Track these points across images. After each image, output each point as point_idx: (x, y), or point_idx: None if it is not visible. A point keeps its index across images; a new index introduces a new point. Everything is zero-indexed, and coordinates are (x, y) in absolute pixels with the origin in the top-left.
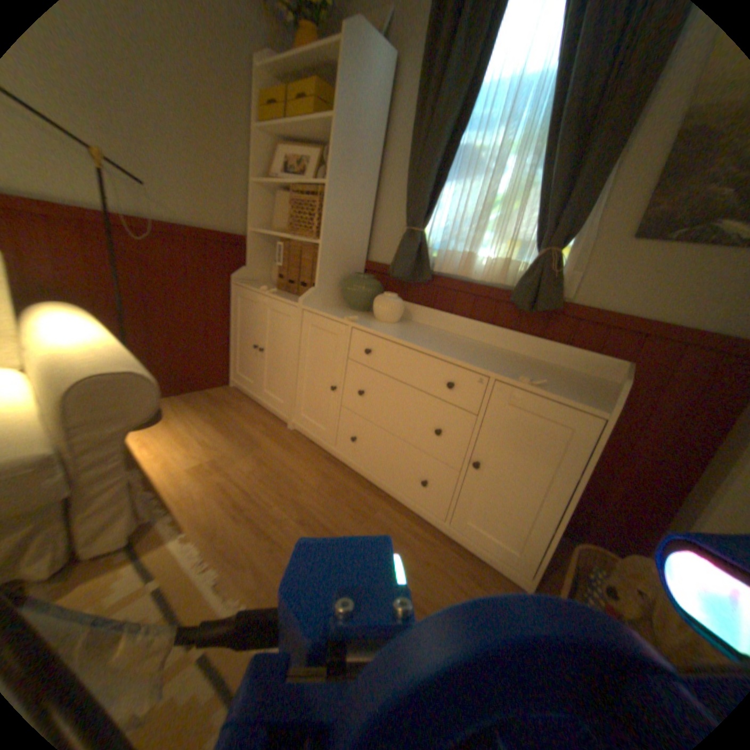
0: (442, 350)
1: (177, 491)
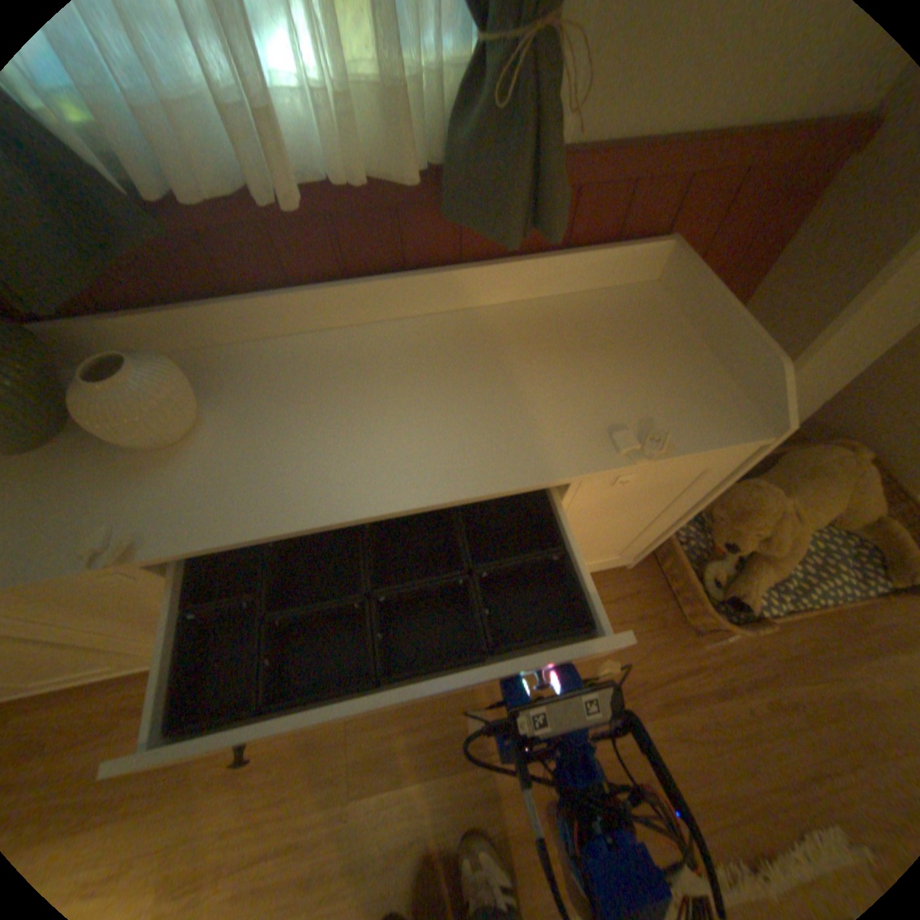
0: (421, 461)
1: None
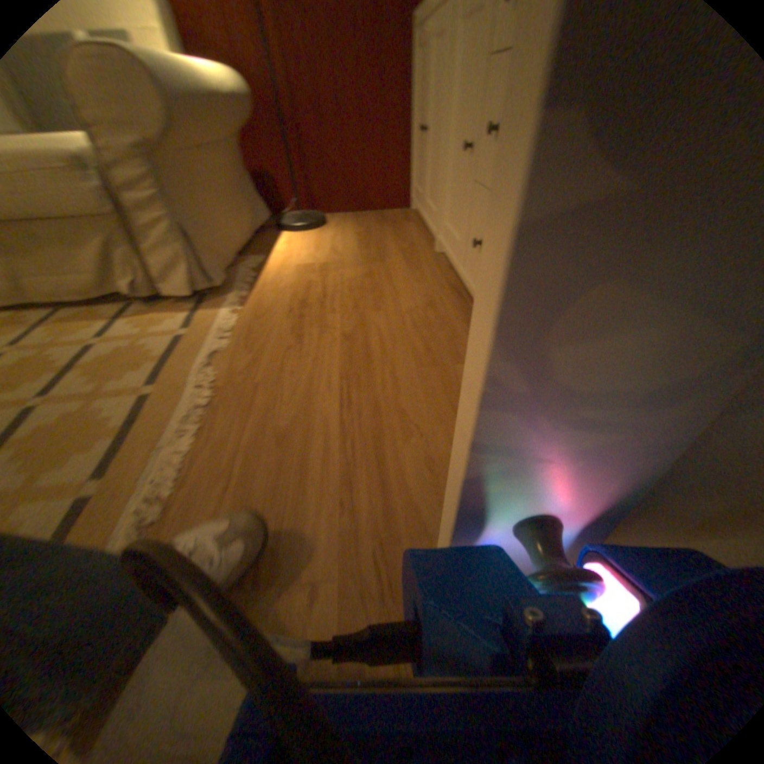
0: None
1: (276, 277)
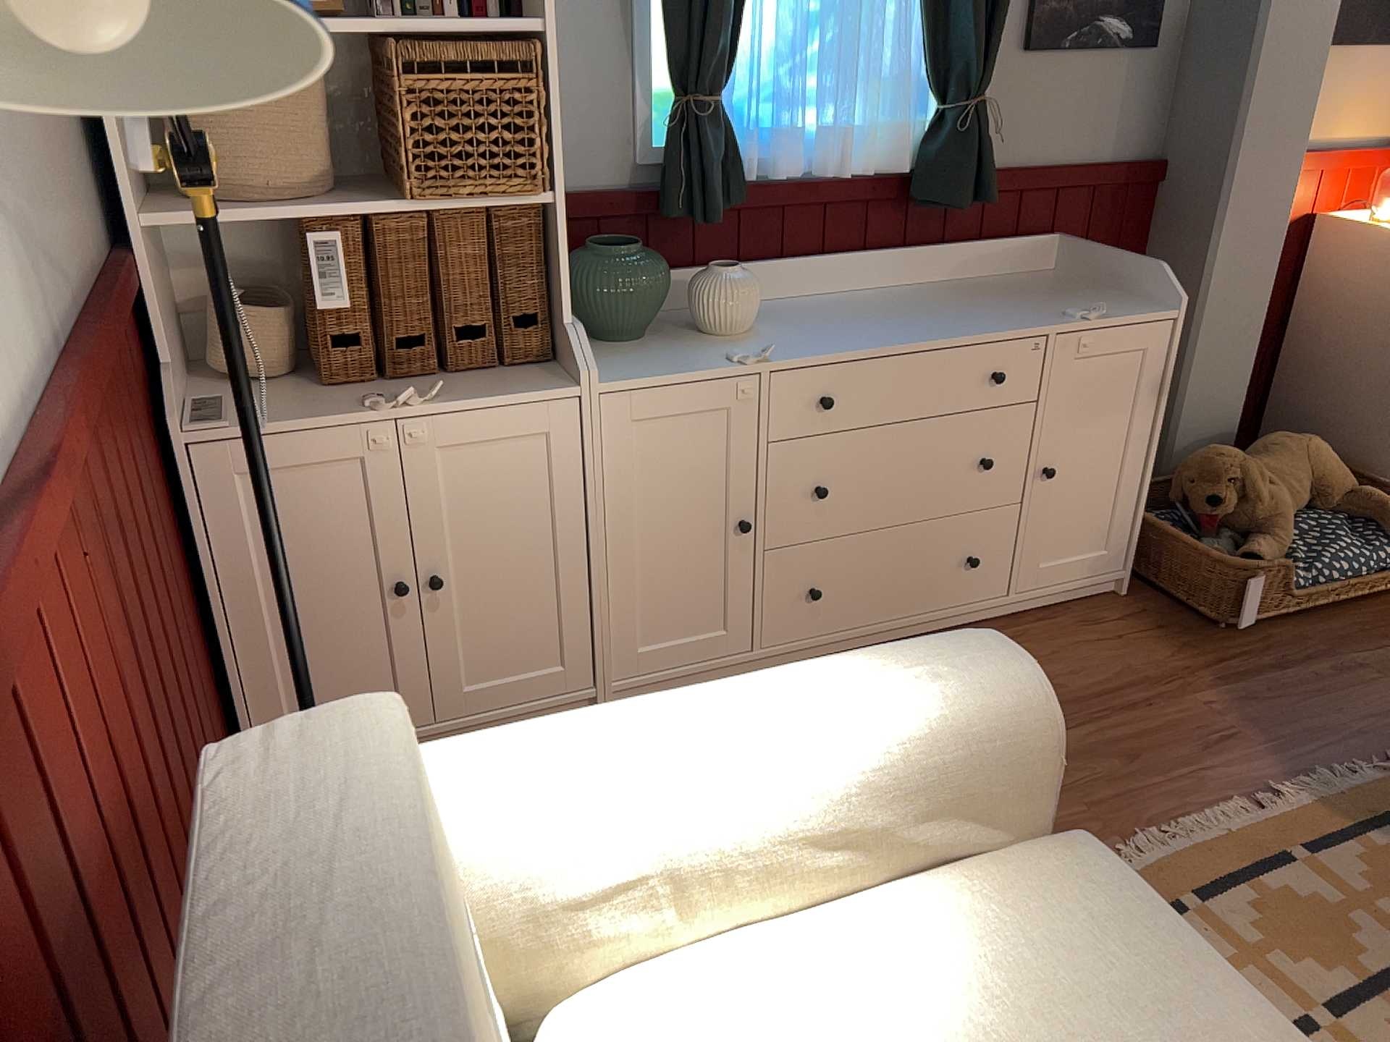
0: (938, 329)
1: None
